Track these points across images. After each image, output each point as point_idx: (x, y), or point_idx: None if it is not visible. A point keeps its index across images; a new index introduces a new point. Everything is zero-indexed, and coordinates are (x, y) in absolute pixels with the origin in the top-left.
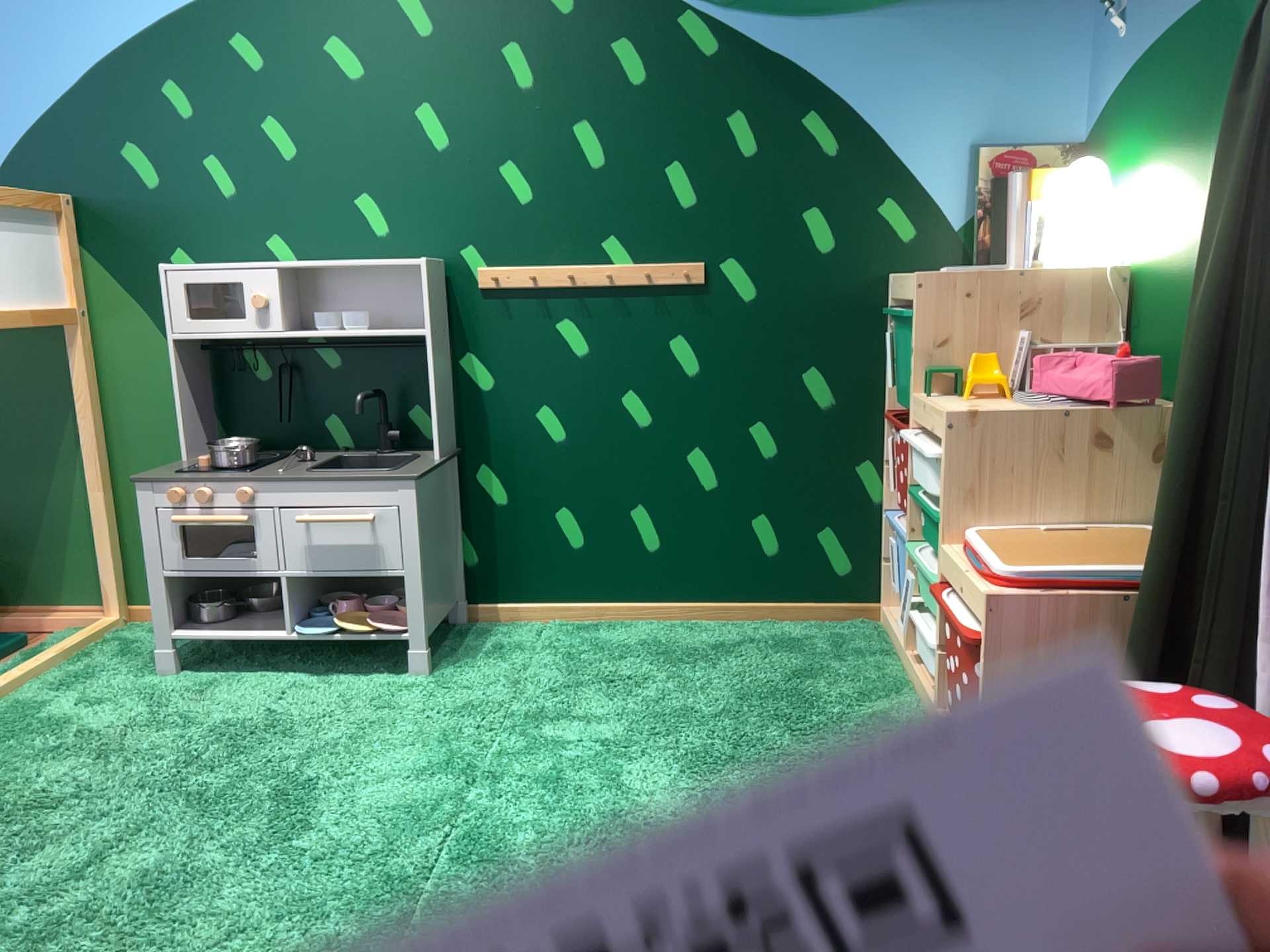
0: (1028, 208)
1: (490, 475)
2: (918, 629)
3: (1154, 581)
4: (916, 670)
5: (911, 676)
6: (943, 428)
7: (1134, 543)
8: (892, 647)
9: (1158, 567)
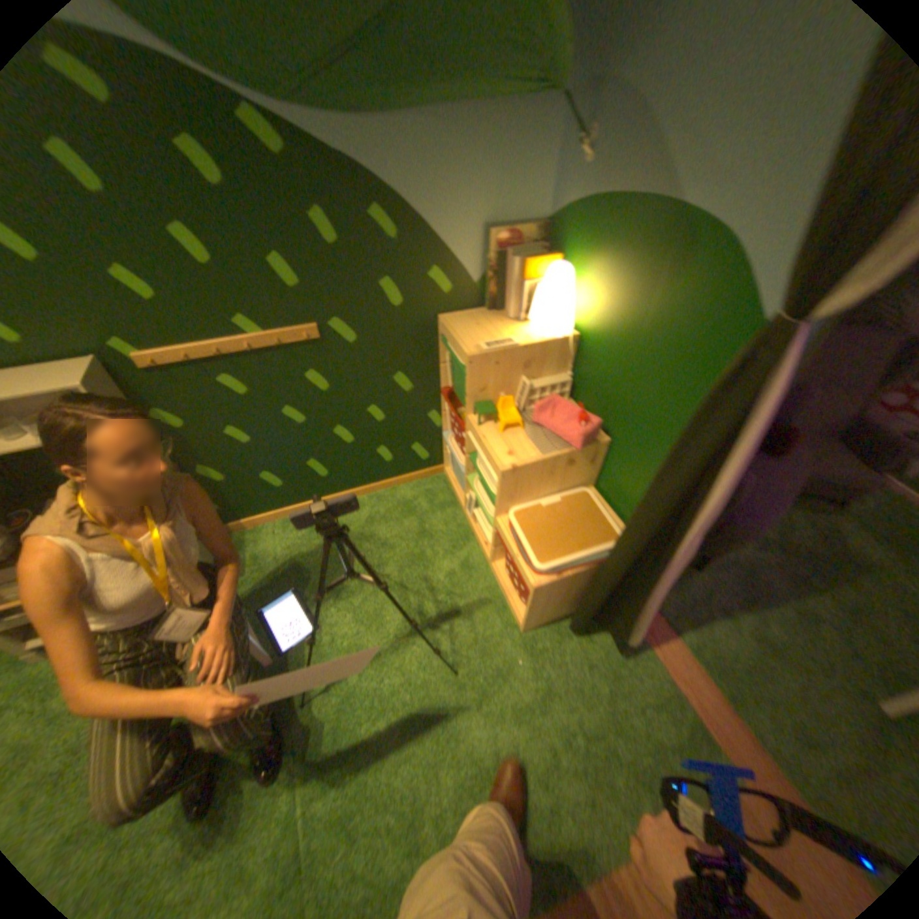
0: (525, 288)
1: (209, 470)
2: (471, 504)
3: (605, 575)
4: (473, 527)
5: (470, 525)
6: (496, 472)
7: (583, 513)
8: (455, 499)
9: (607, 568)
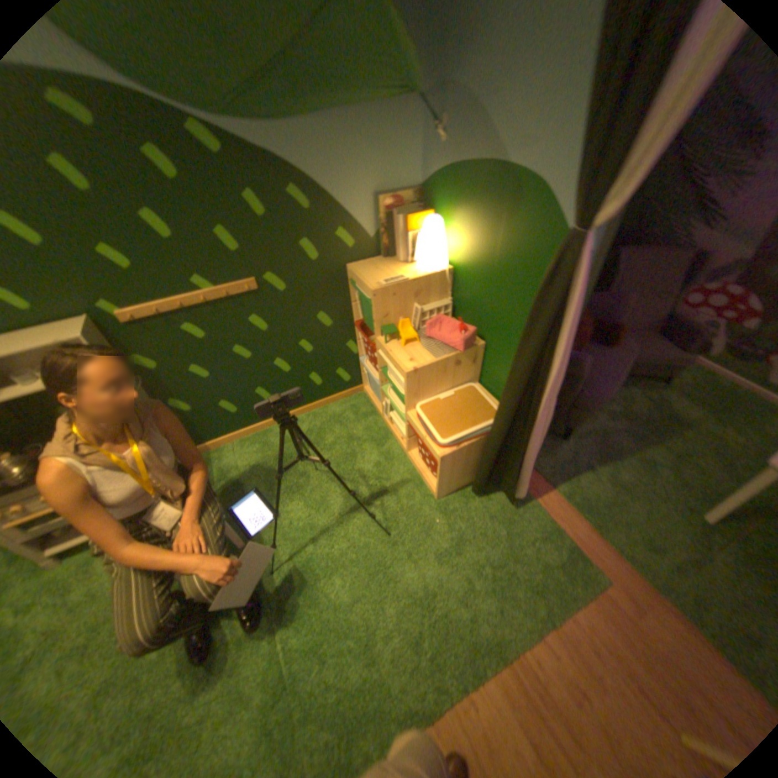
0: (408, 237)
1: (178, 402)
2: (387, 411)
3: (491, 441)
4: (390, 428)
5: (388, 427)
6: (402, 375)
7: (471, 401)
8: (375, 409)
9: (492, 436)
